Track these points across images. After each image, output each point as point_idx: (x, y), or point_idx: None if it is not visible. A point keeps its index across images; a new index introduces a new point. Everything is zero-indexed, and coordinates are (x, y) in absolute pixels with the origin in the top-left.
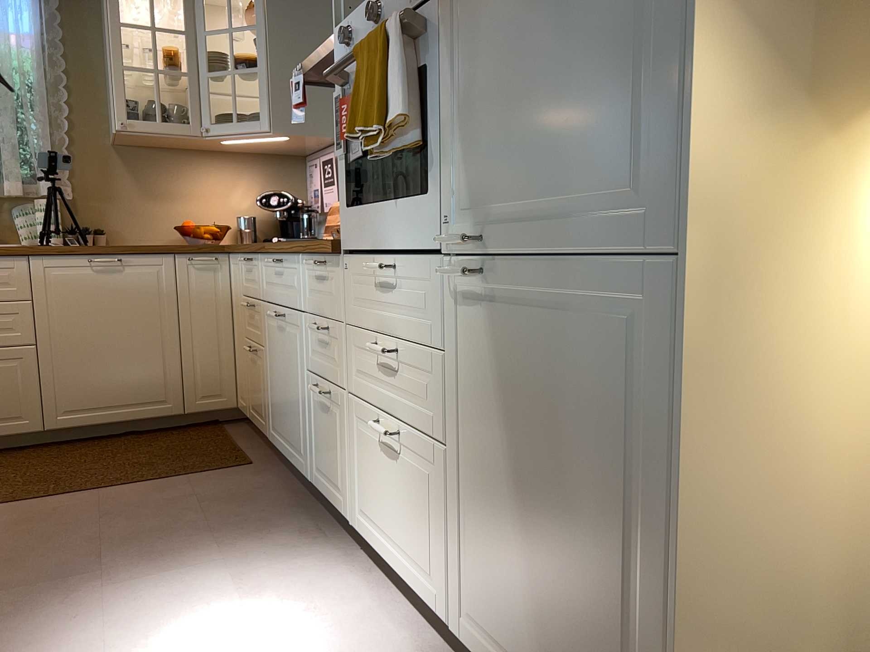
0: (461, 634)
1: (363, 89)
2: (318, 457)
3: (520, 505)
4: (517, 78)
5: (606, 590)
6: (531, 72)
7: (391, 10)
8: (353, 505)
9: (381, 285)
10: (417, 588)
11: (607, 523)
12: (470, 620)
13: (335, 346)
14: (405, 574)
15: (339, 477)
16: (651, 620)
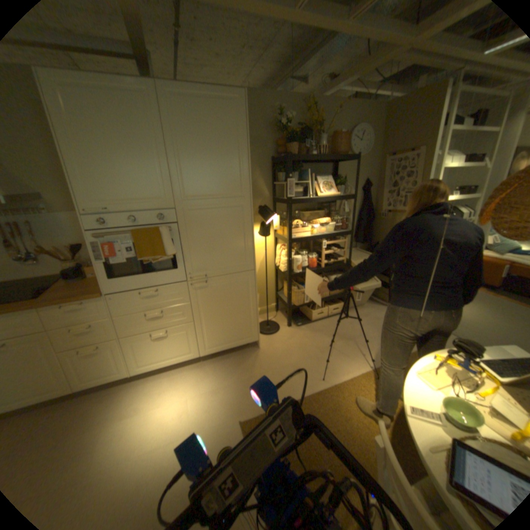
0: (202, 354)
1: (143, 246)
2: (82, 377)
3: (220, 317)
4: (211, 245)
5: (242, 317)
6: (215, 245)
7: (140, 221)
8: (127, 370)
9: (143, 297)
10: (180, 360)
11: (241, 308)
12: (205, 348)
13: (97, 329)
14: (172, 362)
15: (111, 369)
16: (250, 315)
